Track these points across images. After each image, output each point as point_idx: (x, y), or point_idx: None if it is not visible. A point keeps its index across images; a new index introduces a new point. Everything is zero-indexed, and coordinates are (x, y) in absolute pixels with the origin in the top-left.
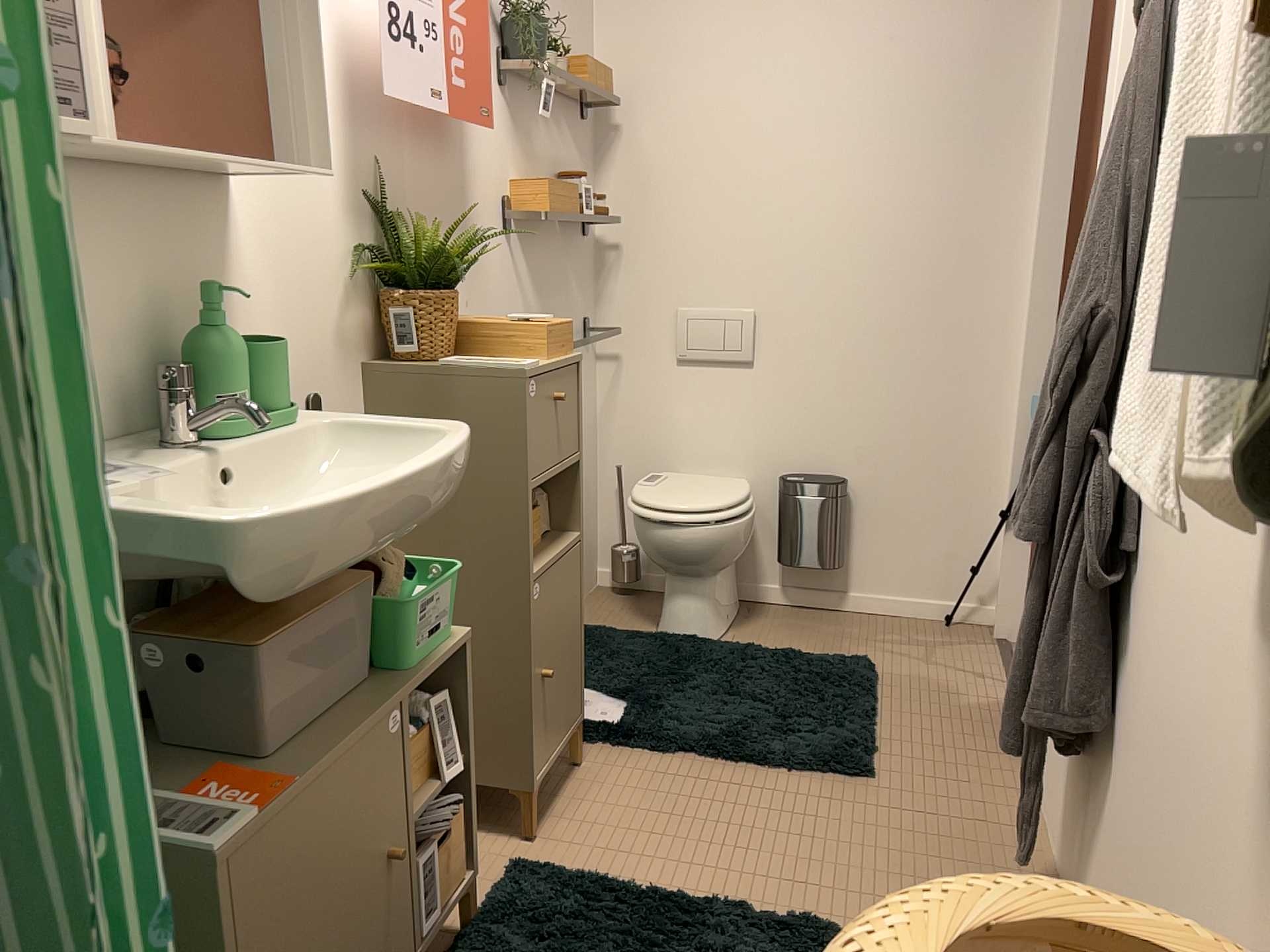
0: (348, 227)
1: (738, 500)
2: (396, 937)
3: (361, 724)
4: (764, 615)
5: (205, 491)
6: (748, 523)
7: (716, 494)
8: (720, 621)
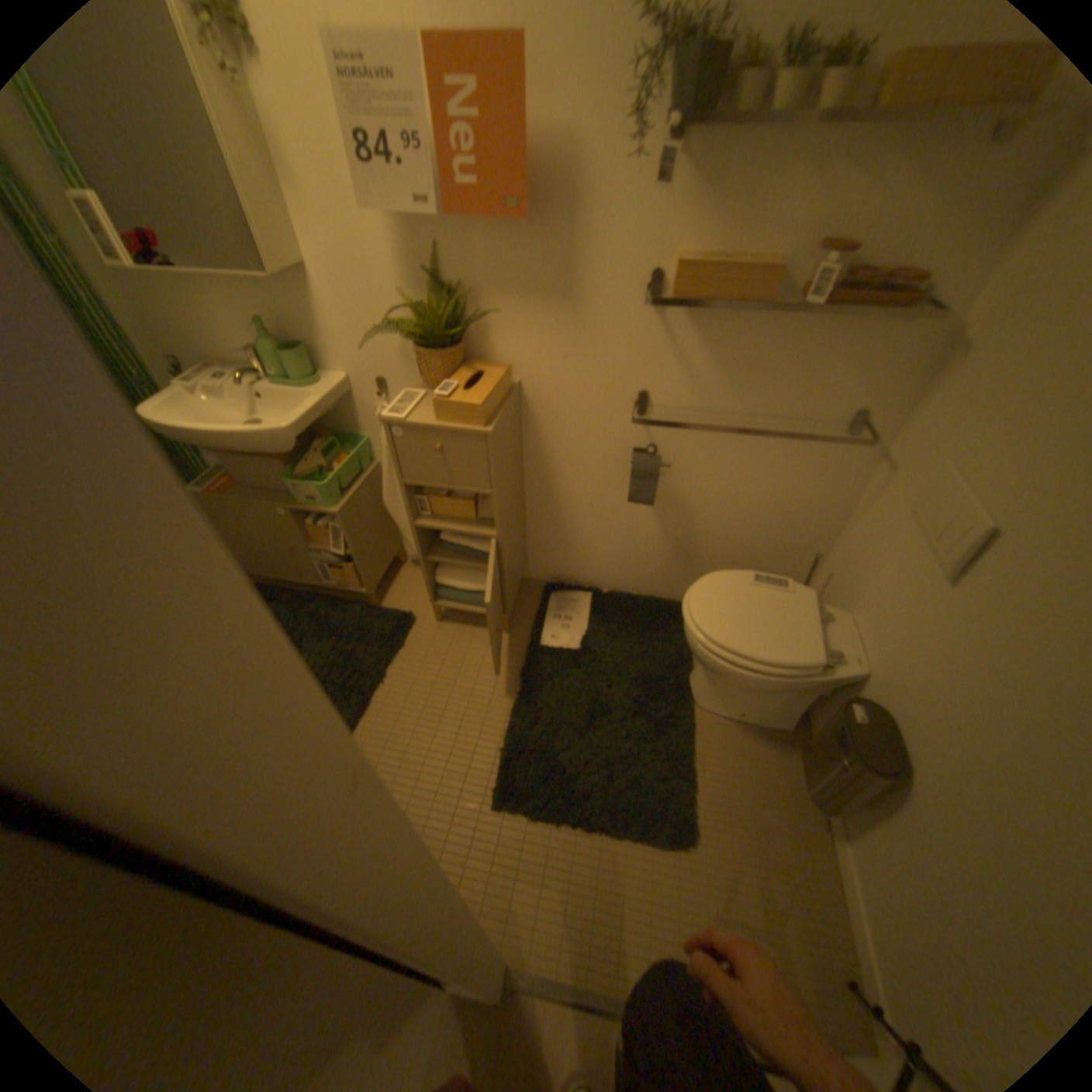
0: (391, 285)
1: (748, 651)
2: (298, 572)
3: (250, 503)
4: (787, 754)
5: (237, 399)
6: (737, 672)
7: (756, 631)
8: (721, 705)
